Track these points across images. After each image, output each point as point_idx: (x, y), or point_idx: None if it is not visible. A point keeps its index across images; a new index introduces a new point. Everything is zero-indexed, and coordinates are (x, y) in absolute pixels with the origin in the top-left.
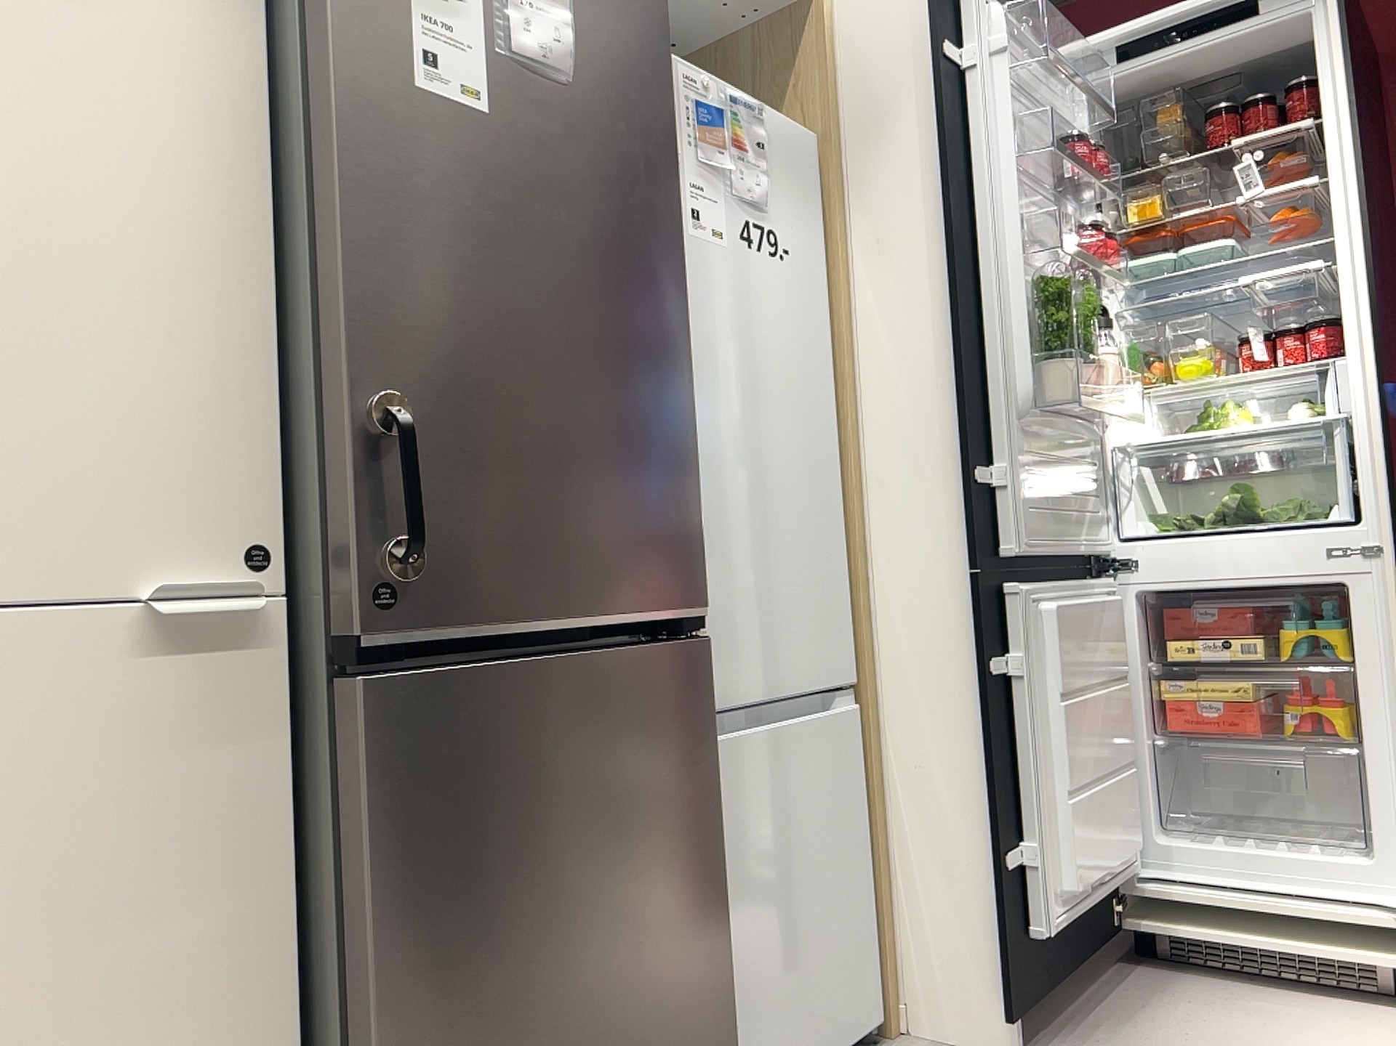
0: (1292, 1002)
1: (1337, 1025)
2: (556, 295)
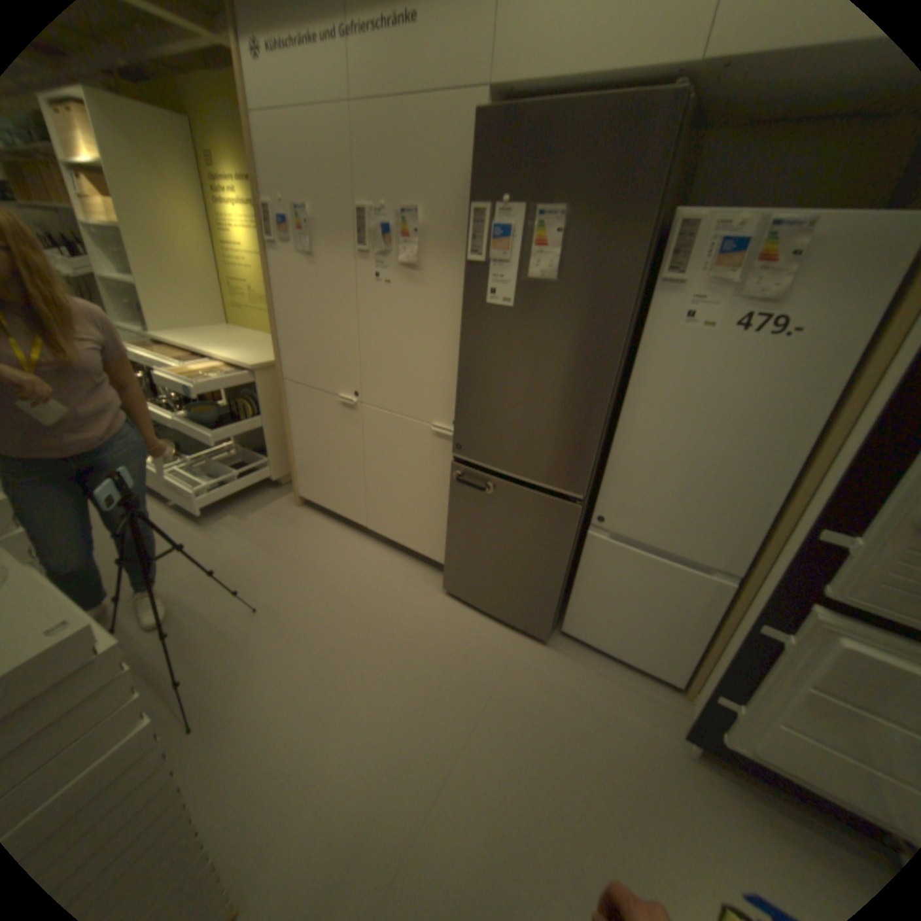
0: None
1: None
2: (531, 372)
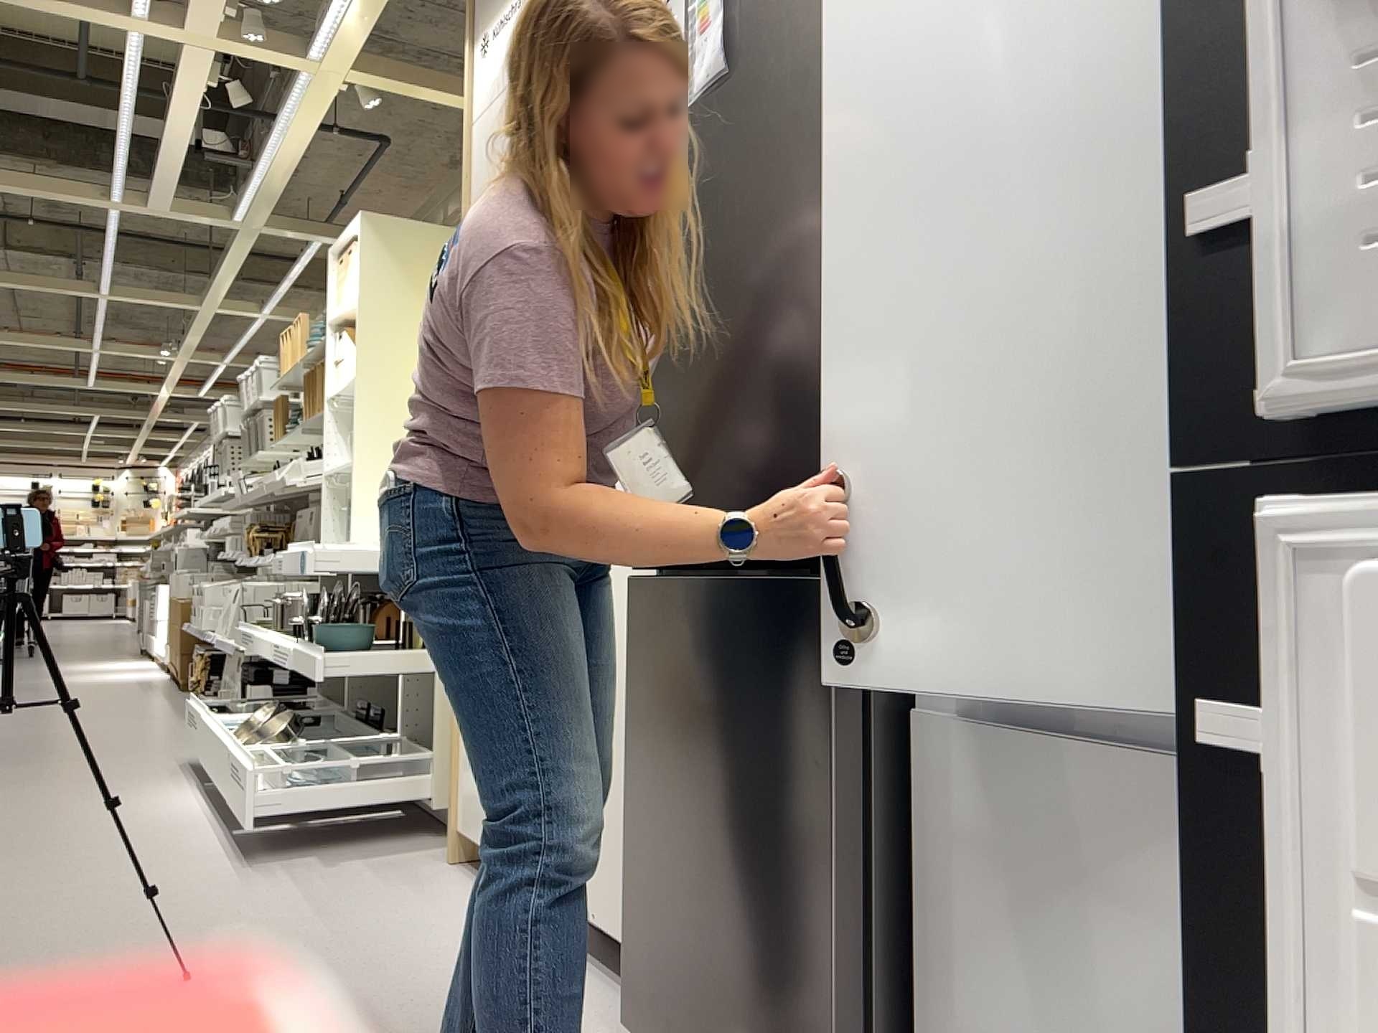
0: None
1: None
2: (715, 274)
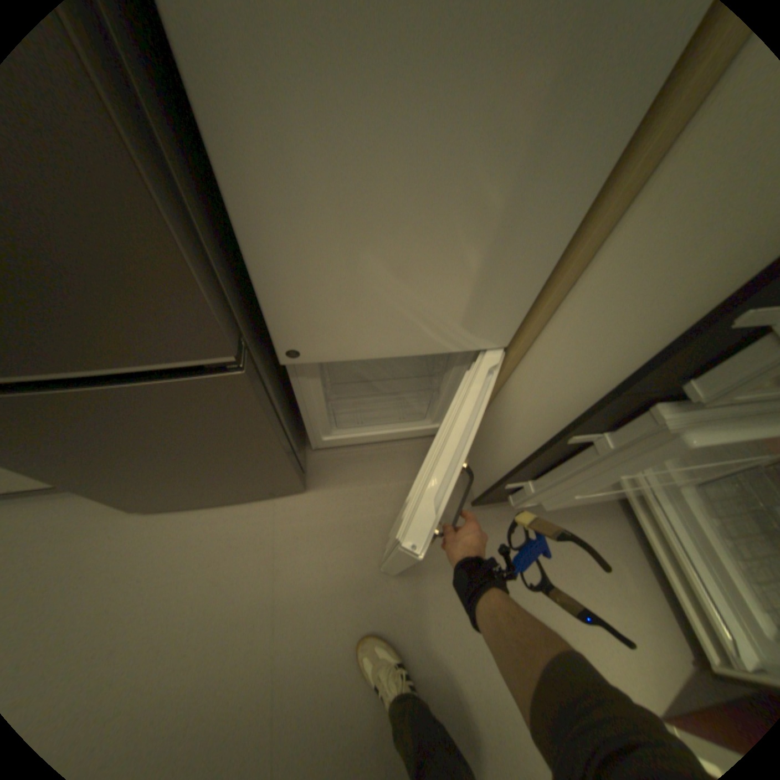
0: (637, 584)
1: (632, 617)
2: None
